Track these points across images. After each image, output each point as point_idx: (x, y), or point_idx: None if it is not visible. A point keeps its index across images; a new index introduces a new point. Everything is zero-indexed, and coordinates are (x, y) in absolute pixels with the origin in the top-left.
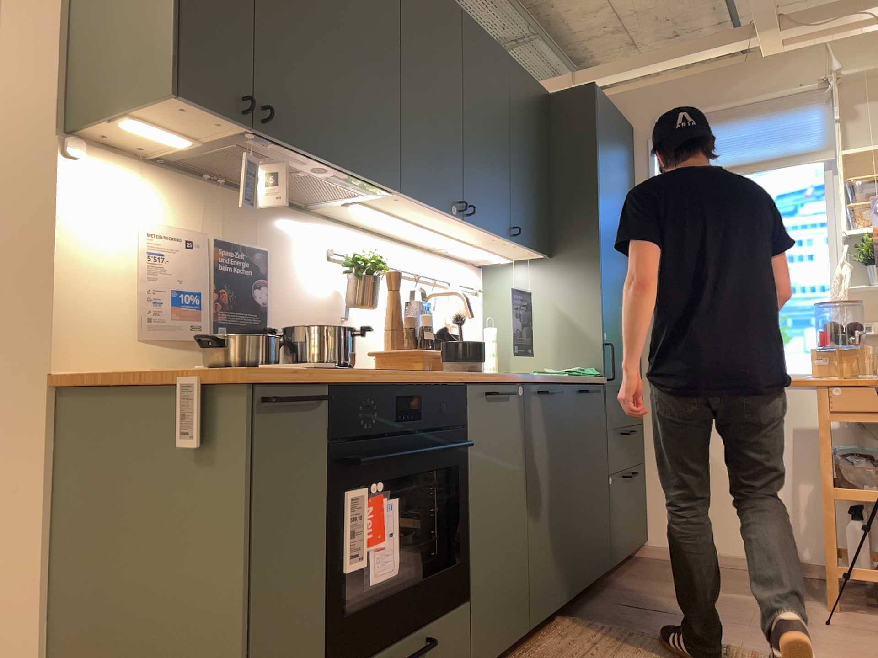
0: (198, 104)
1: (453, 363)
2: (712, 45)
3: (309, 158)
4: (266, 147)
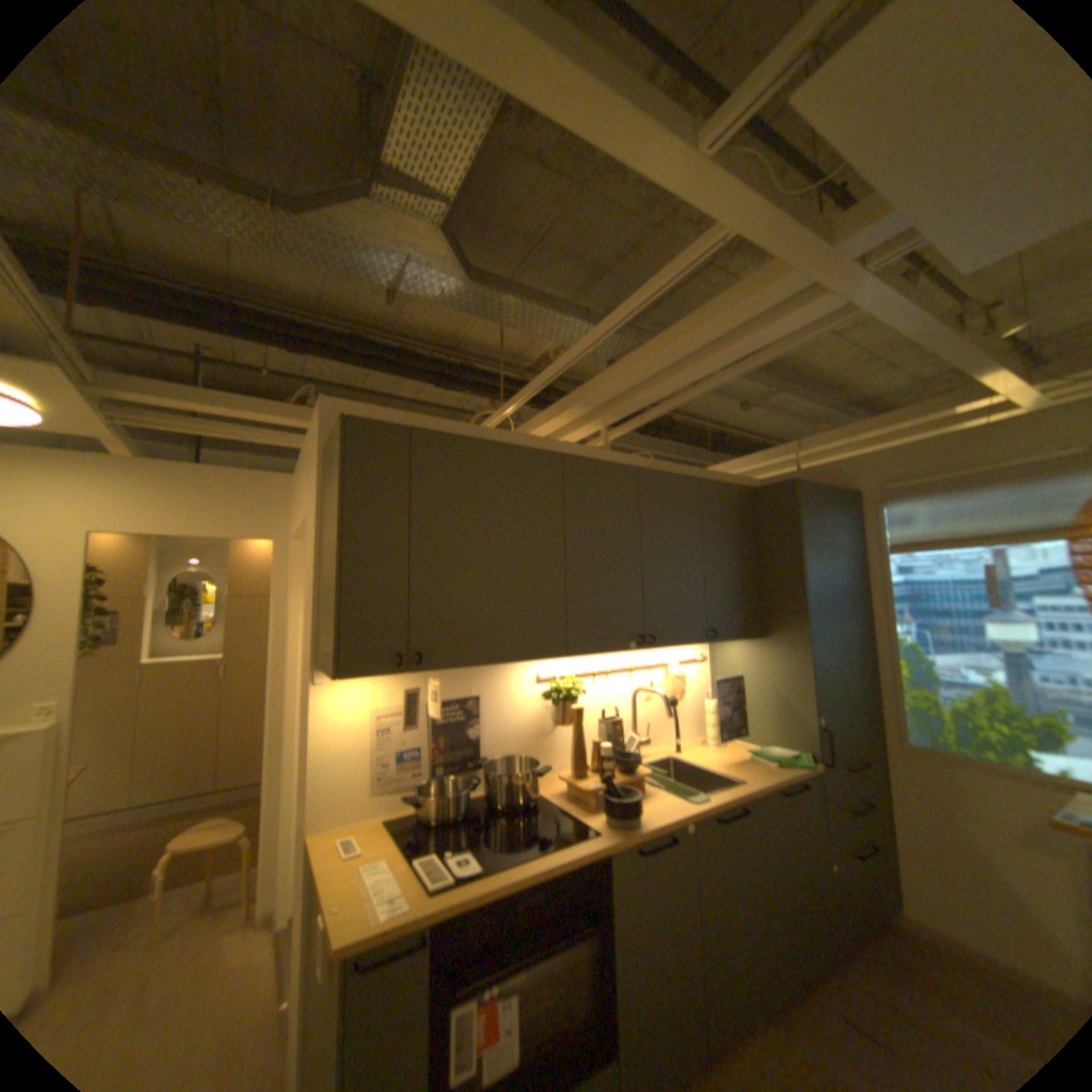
0: (358, 676)
1: (608, 820)
2: (946, 404)
3: (470, 667)
4: (431, 671)
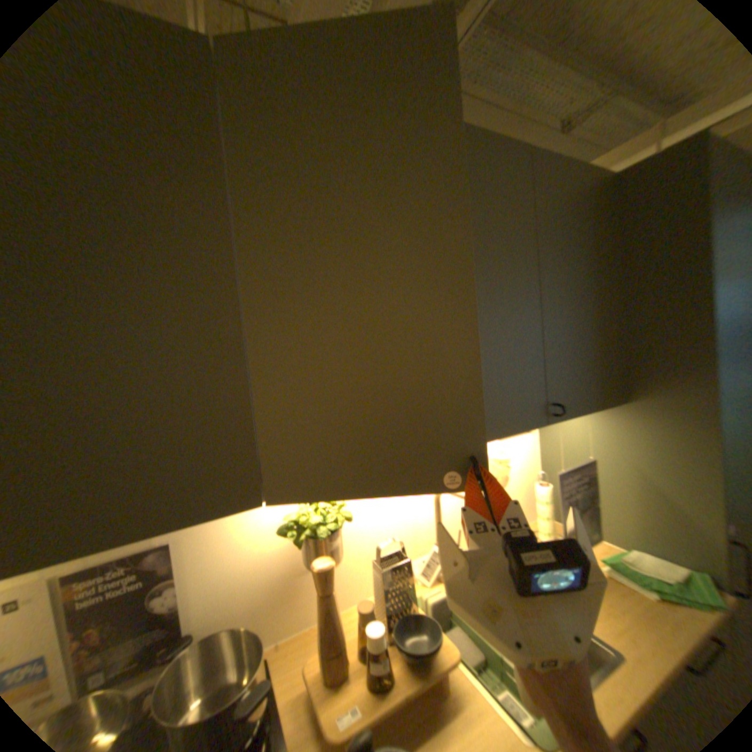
0: None
1: None
2: None
3: None
4: None
